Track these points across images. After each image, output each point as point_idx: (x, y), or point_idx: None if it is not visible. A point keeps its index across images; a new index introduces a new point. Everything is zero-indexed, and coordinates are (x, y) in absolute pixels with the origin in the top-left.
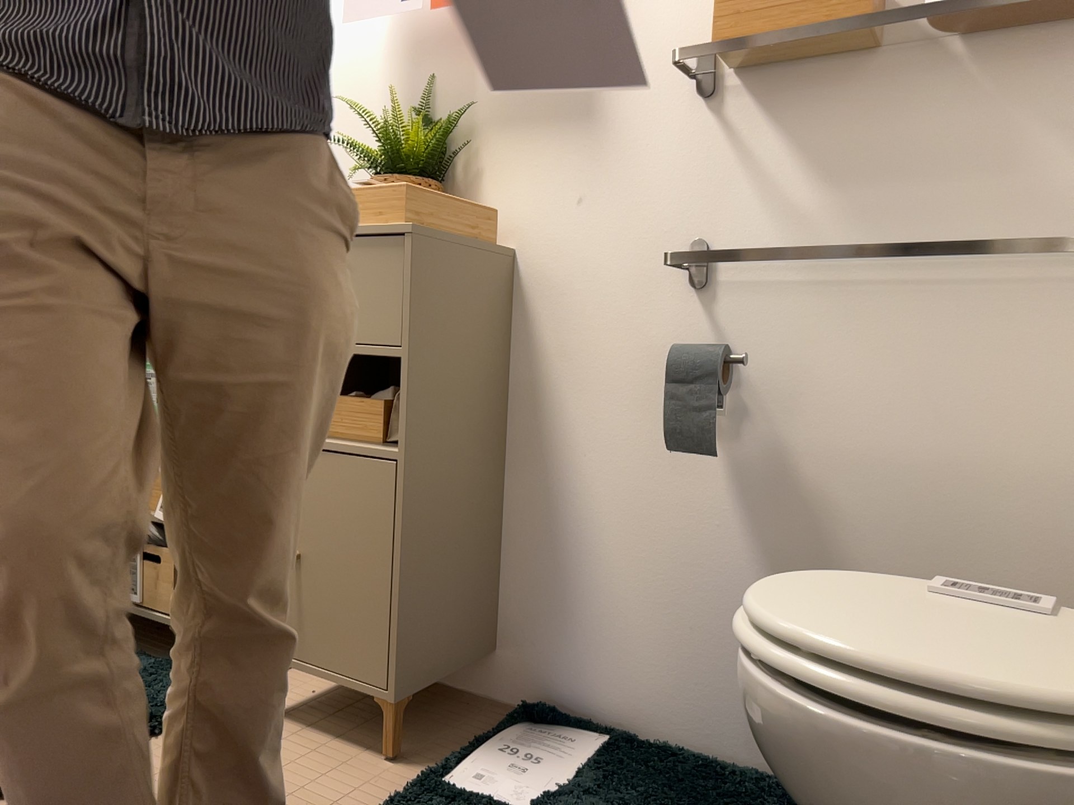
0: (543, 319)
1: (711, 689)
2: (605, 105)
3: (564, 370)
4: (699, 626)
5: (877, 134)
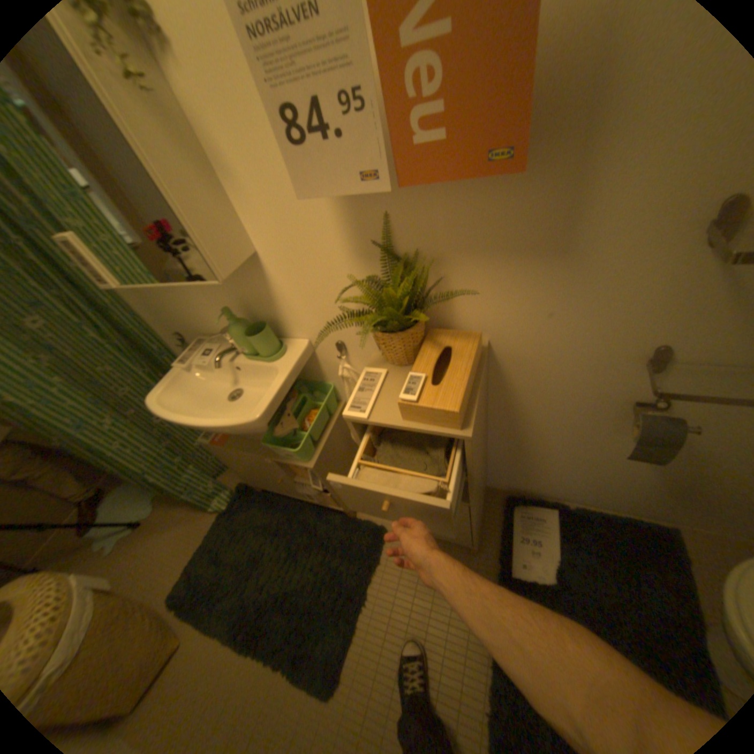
0: (514, 375)
1: (610, 496)
2: (589, 243)
3: (531, 398)
4: (609, 482)
5: None
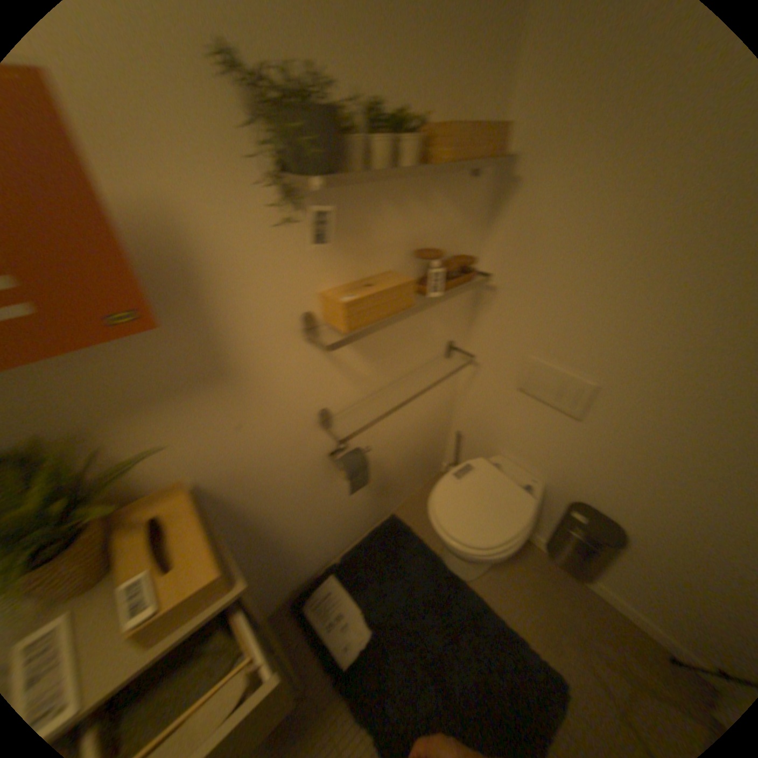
0: (236, 494)
1: (352, 529)
2: (241, 362)
3: (261, 503)
4: (346, 520)
5: (390, 334)
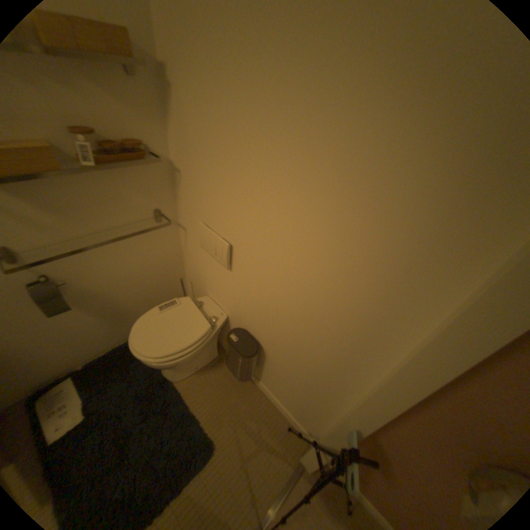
0: None
1: (89, 345)
2: None
3: None
4: (77, 338)
5: (67, 194)
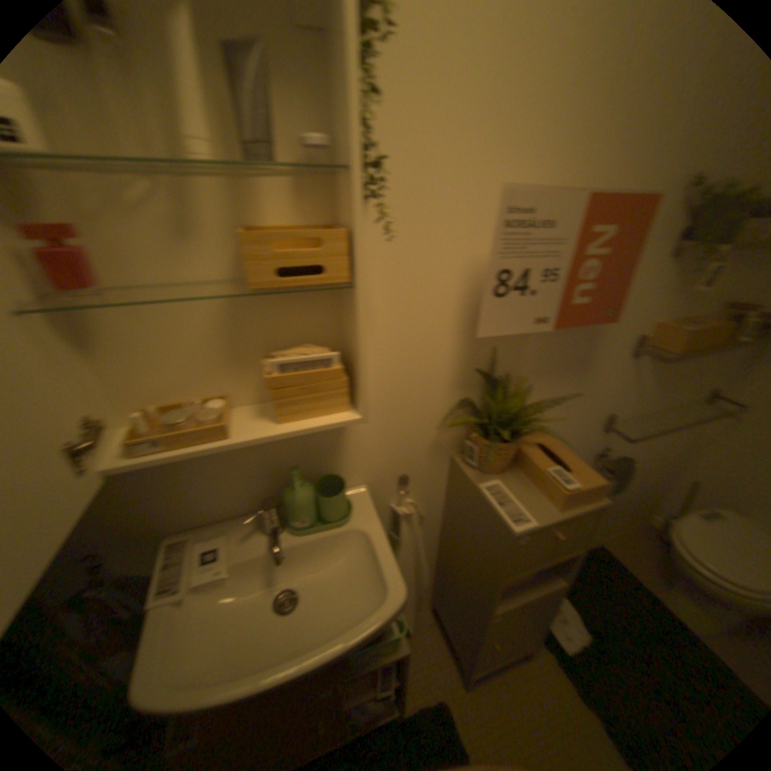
0: None
1: None
2: (594, 361)
3: None
4: None
5: (678, 367)
